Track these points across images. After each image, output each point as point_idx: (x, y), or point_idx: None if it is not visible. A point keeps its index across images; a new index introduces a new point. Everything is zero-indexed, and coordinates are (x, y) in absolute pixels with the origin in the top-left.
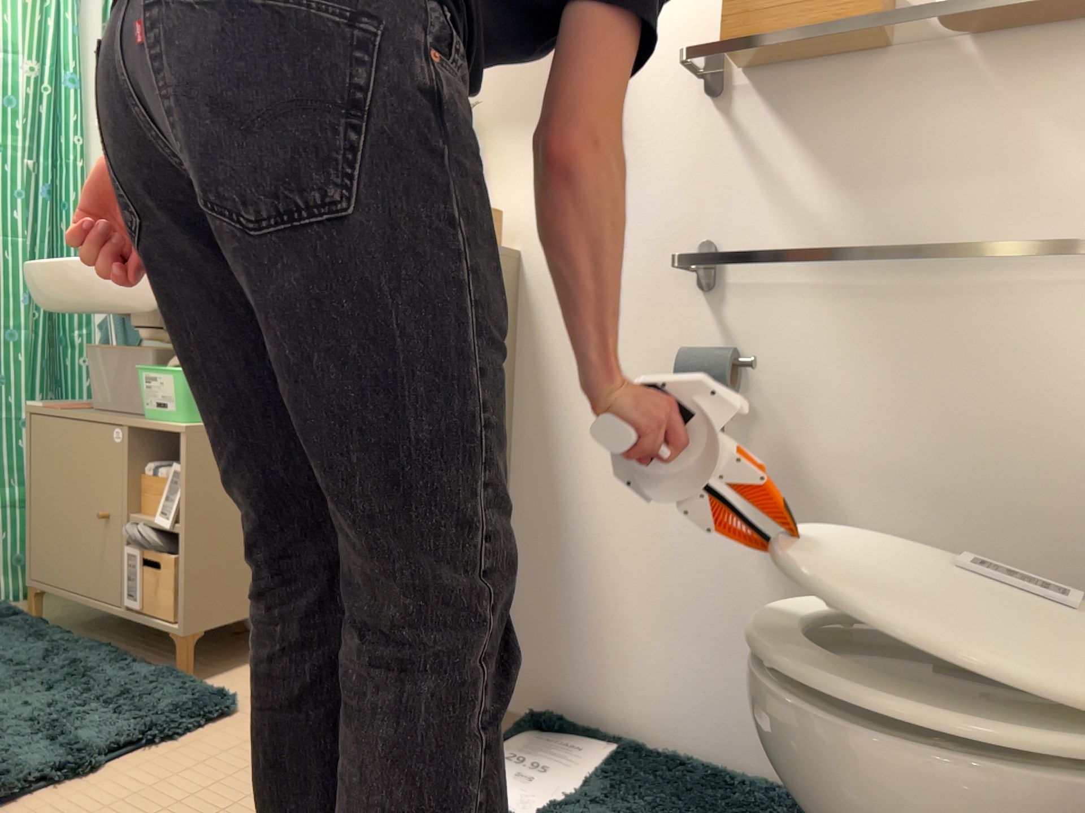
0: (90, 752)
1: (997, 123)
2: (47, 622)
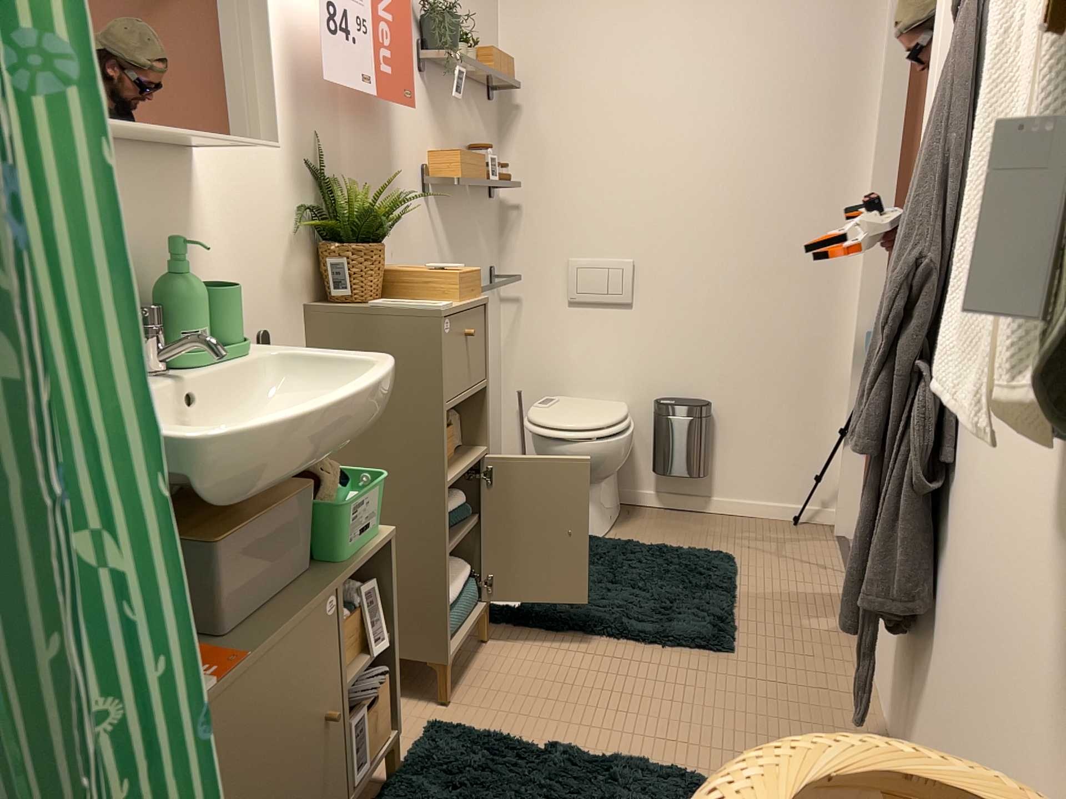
0: (557, 740)
1: (475, 228)
2: None
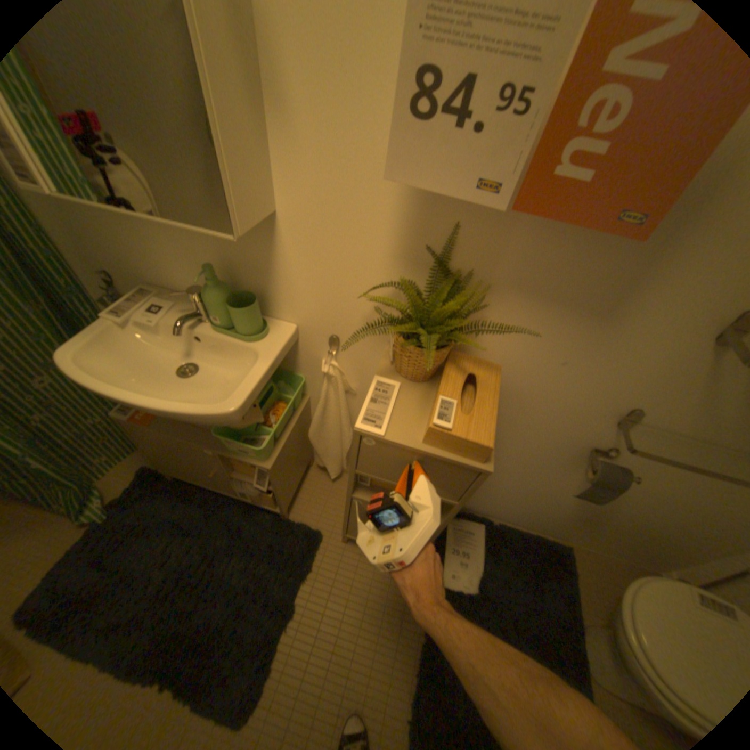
0: (290, 608)
1: None
2: (182, 482)
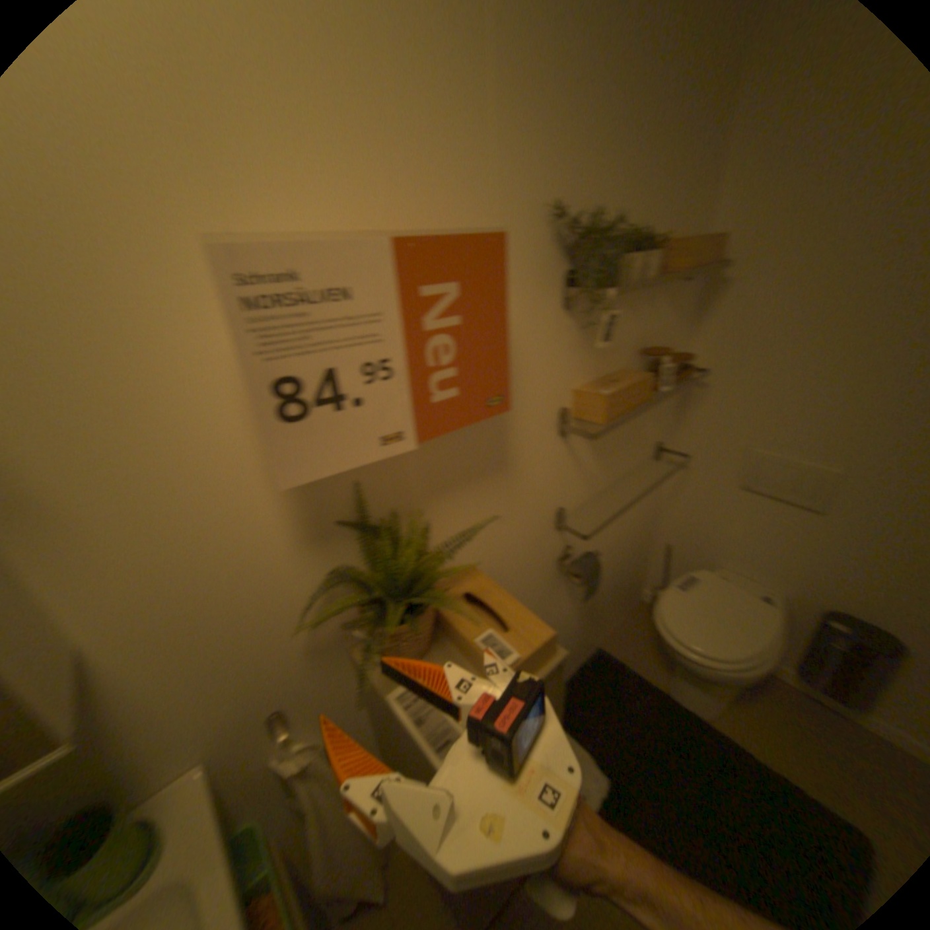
0: None
1: (638, 420)
2: None
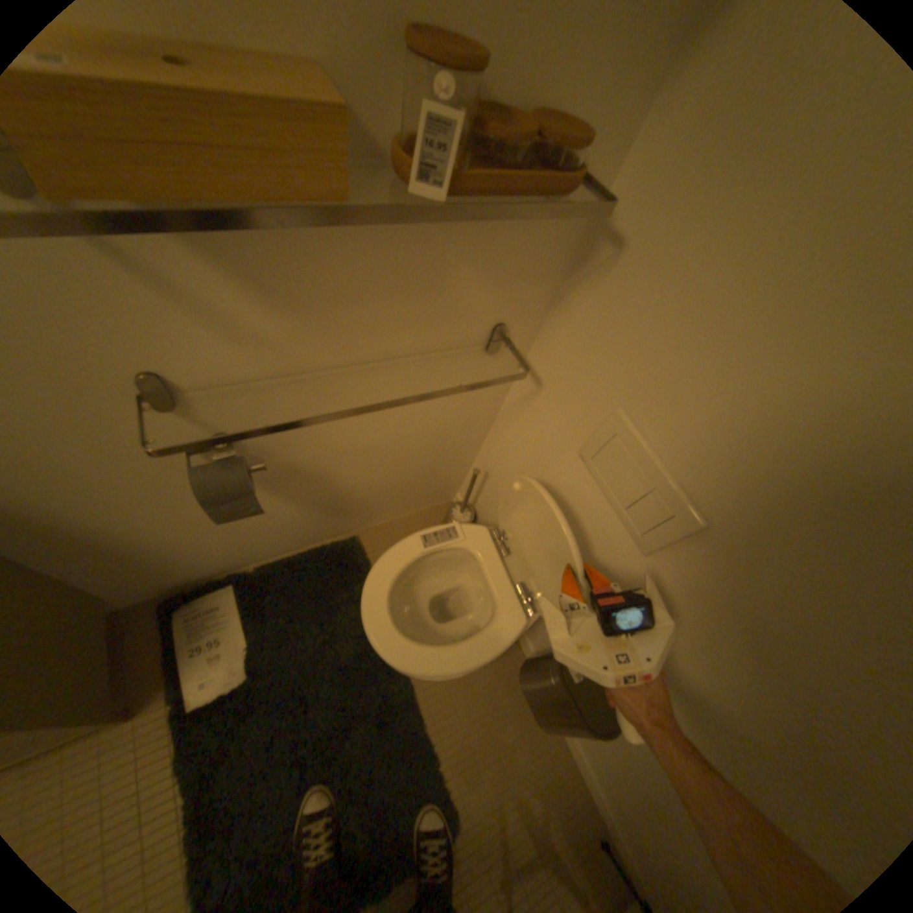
0: None
1: (425, 254)
2: None
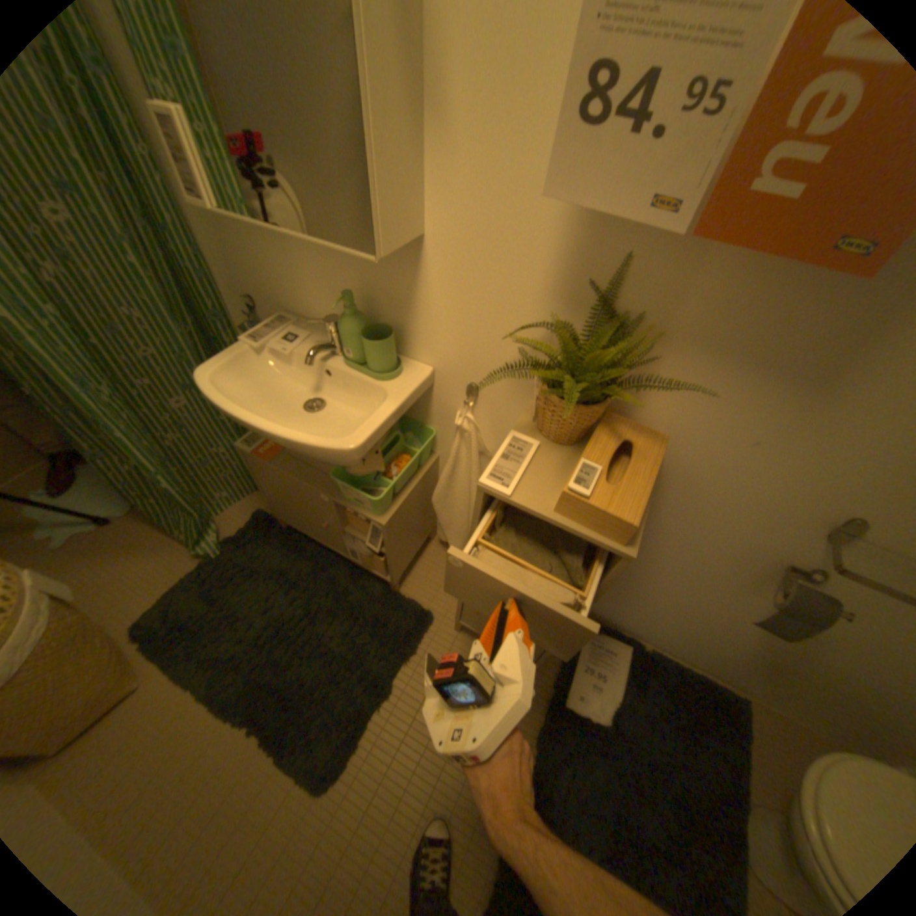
0: (388, 687)
1: None
2: (296, 532)
